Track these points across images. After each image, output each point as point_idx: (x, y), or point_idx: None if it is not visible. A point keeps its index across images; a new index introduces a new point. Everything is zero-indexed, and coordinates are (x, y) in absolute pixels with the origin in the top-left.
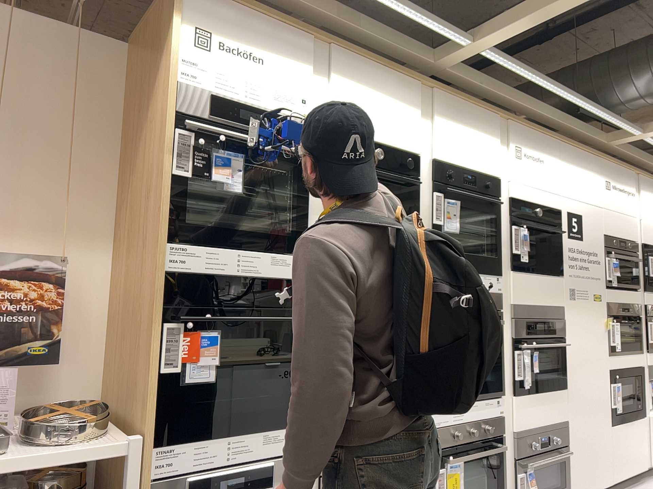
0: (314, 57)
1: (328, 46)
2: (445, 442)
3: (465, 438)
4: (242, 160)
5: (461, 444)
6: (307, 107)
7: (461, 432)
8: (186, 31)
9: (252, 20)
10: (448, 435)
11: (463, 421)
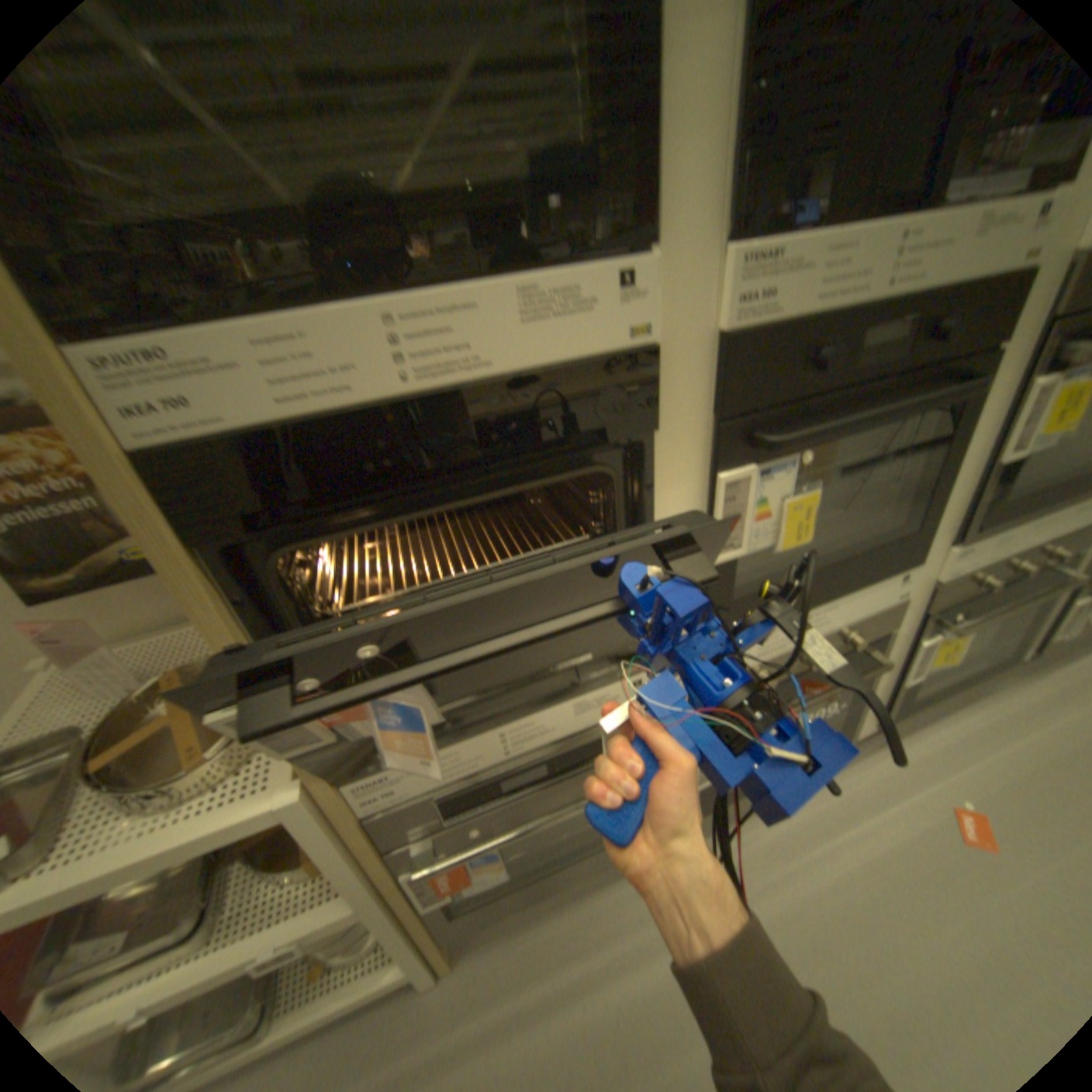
0: None
1: None
2: (957, 601)
3: (1002, 582)
4: None
5: (988, 590)
6: None
7: (999, 576)
8: None
9: None
10: (969, 587)
11: (1008, 556)
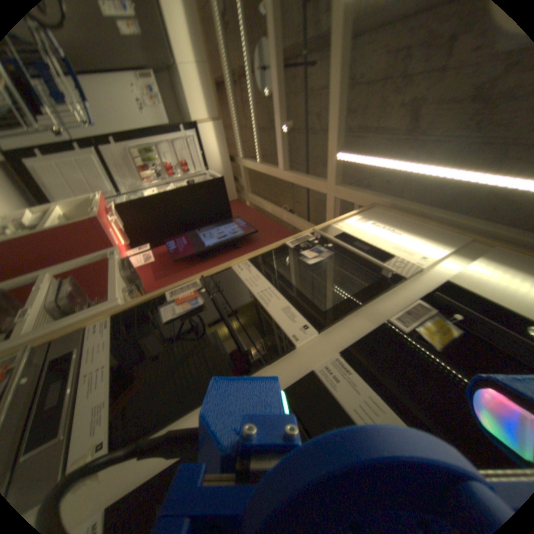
0: (462, 248)
1: (490, 250)
2: None
3: None
4: (329, 257)
5: None
6: (425, 263)
7: None
8: (355, 218)
9: (408, 224)
10: None
11: None
